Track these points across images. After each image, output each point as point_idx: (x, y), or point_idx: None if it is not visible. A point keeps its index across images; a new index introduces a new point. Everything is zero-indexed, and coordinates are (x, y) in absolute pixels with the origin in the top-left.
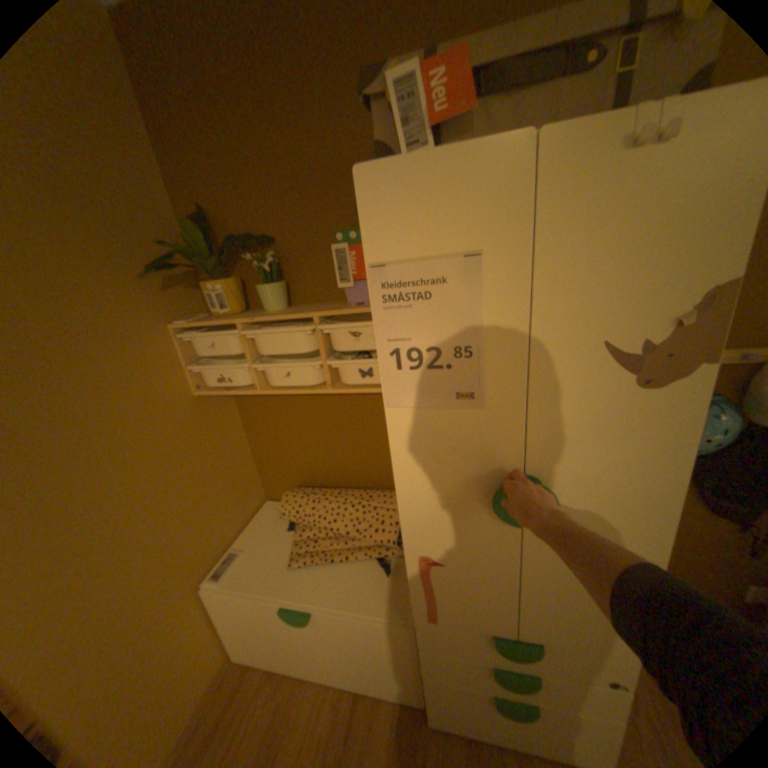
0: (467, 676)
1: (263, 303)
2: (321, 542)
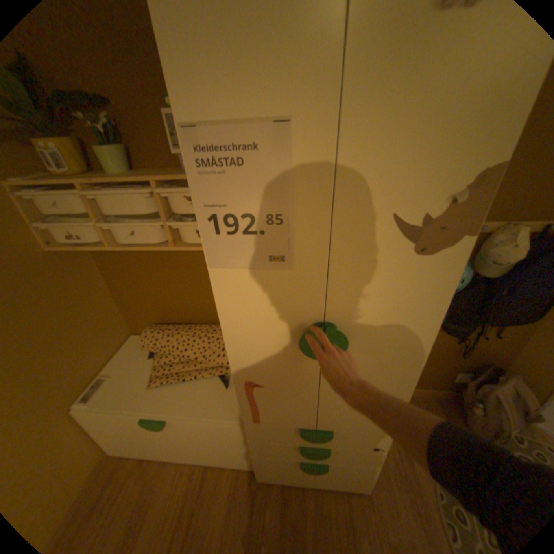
0: (281, 452)
1: (102, 164)
2: (175, 366)
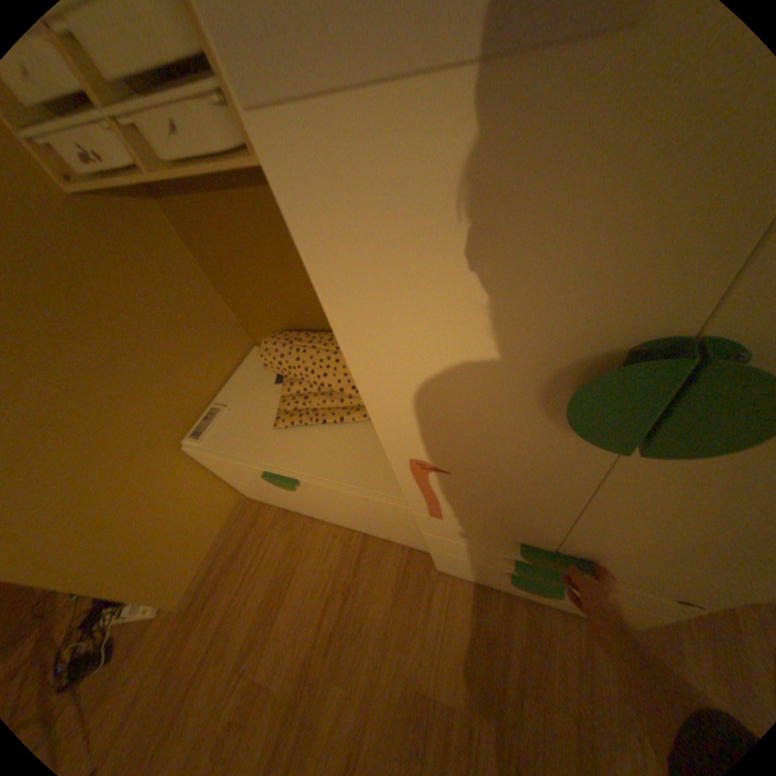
0: (480, 557)
1: None
2: (312, 398)
